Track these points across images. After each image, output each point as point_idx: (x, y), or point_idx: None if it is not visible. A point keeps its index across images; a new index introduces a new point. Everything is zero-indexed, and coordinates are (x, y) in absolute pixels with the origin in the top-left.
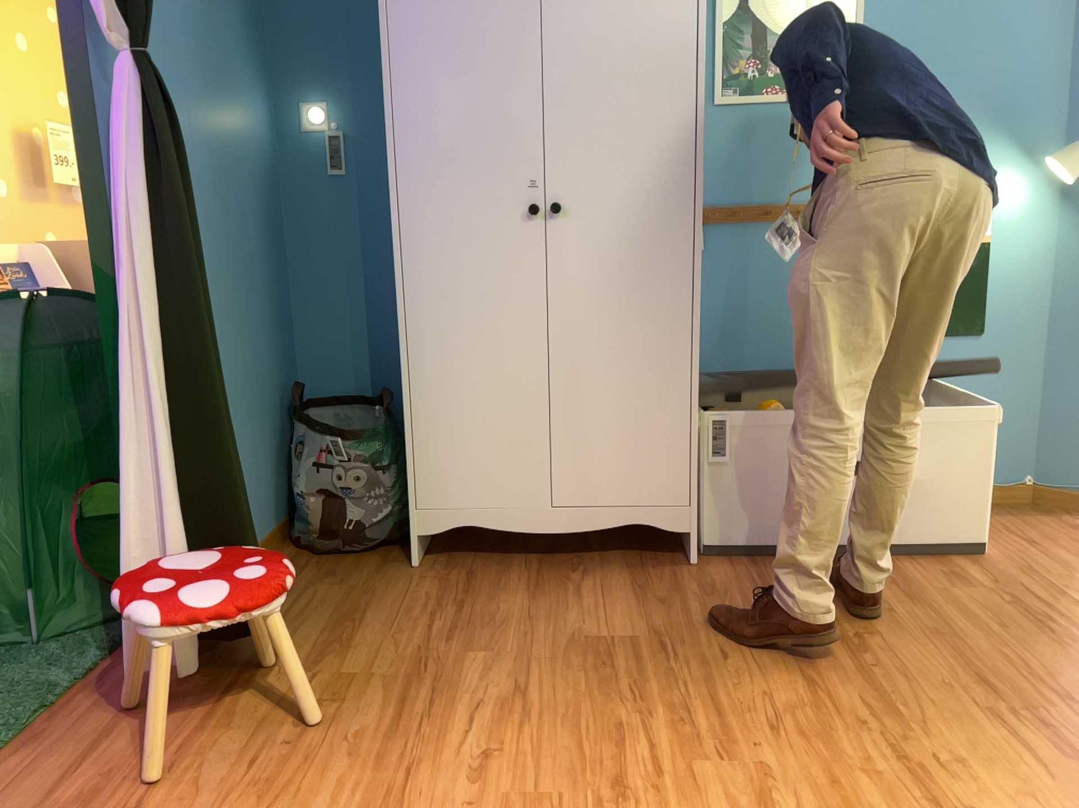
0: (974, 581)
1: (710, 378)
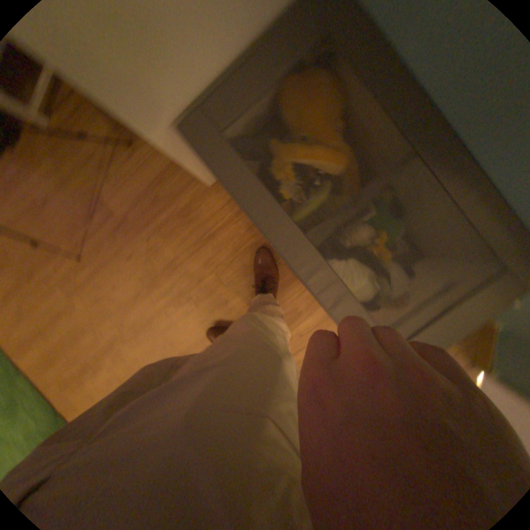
0: (296, 325)
1: (306, 49)
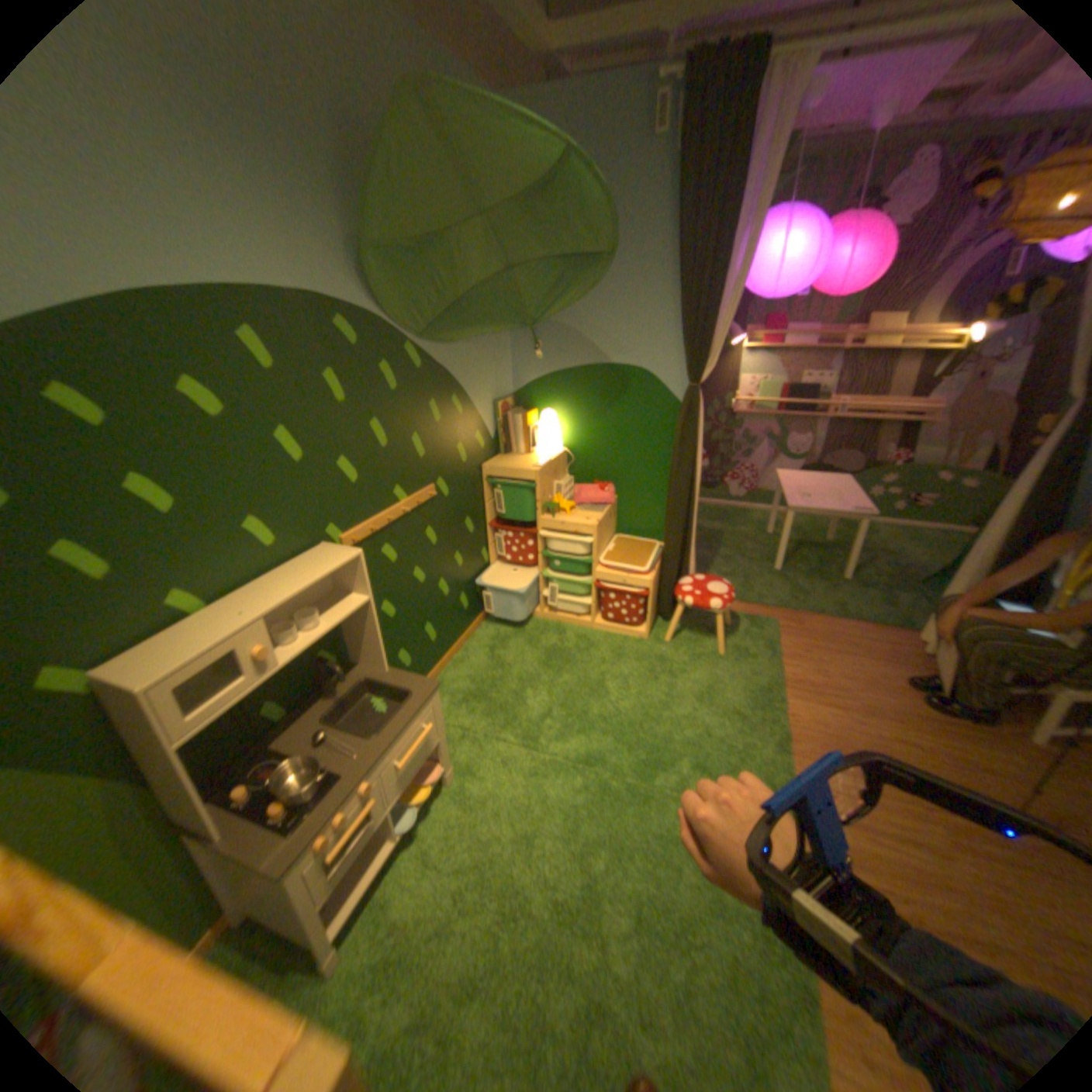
0: None
1: None
